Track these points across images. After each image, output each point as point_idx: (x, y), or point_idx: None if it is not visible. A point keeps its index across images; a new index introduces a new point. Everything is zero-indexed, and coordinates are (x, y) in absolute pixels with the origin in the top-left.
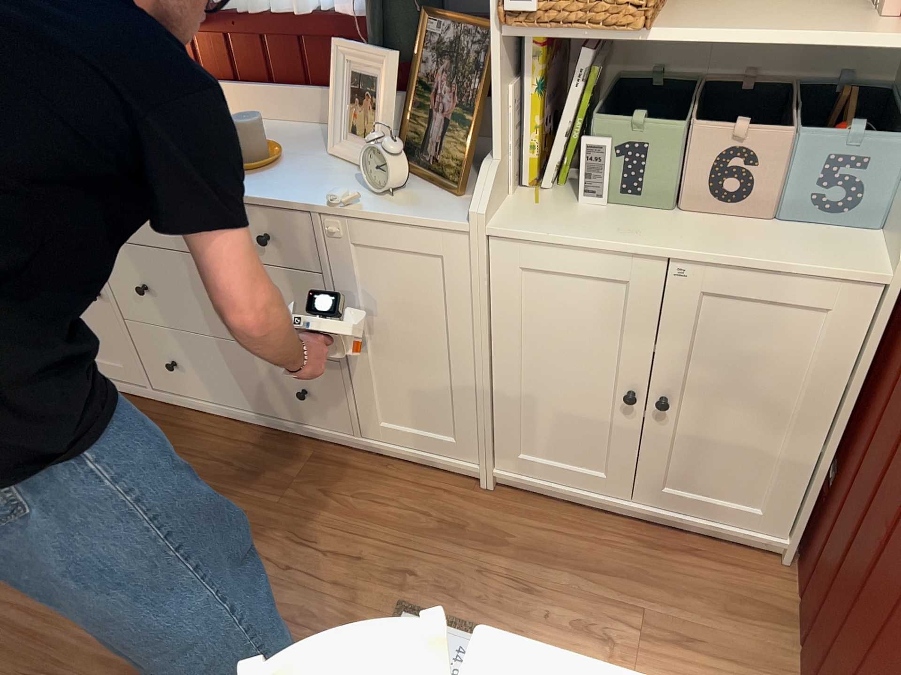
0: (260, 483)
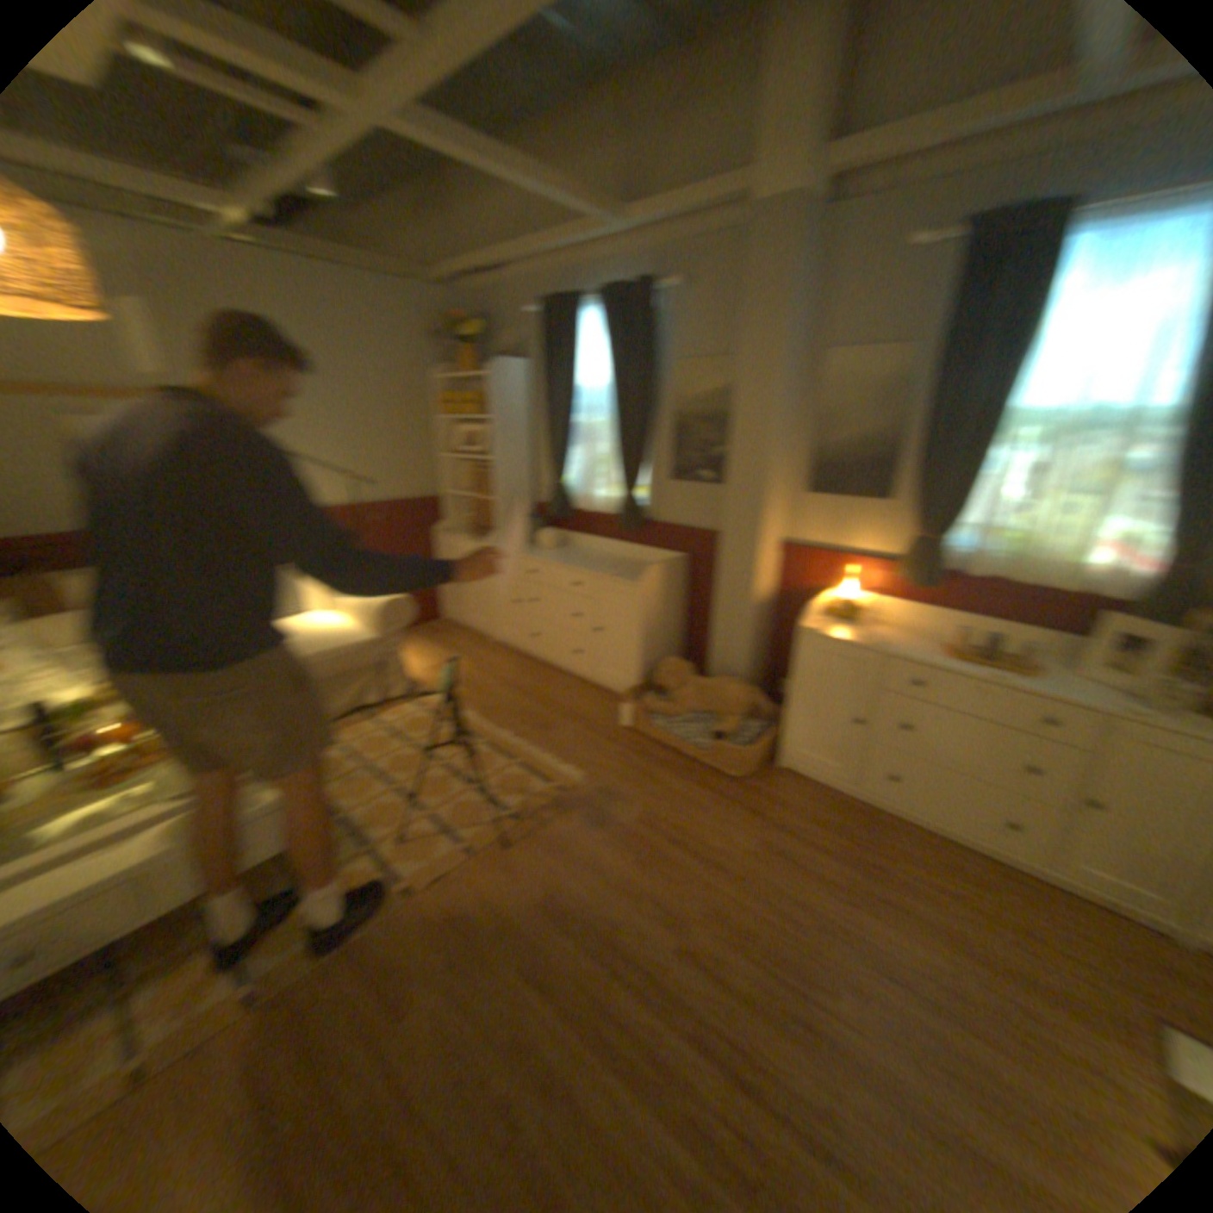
0: (965, 882)
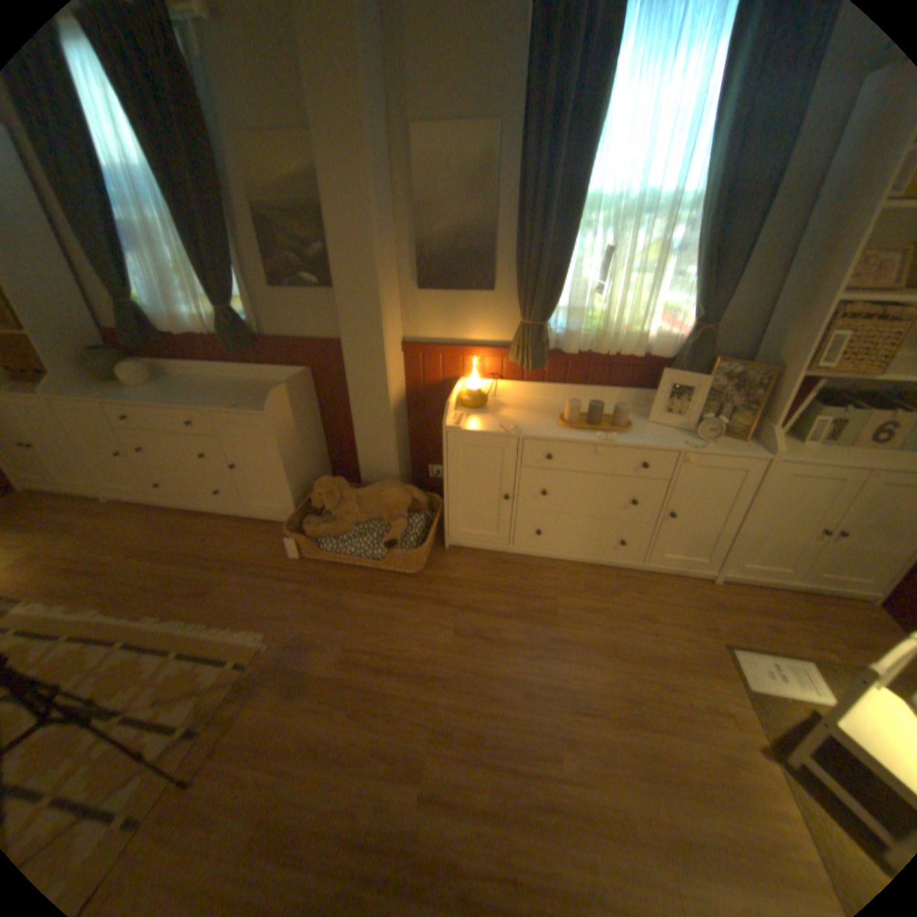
0: (601, 594)
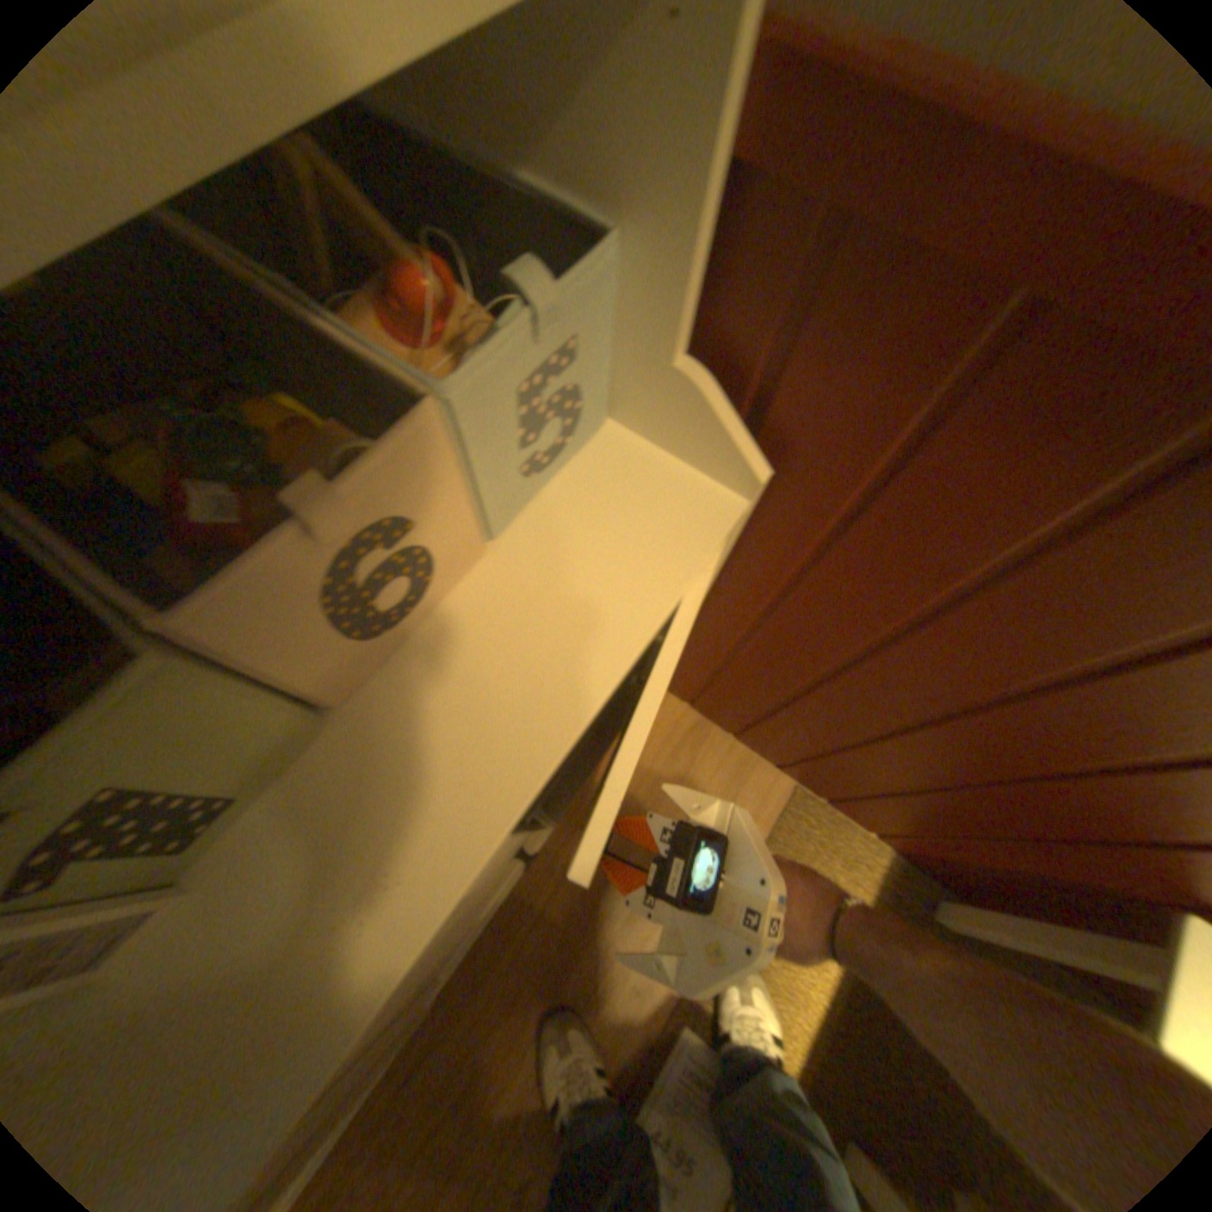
0: None
